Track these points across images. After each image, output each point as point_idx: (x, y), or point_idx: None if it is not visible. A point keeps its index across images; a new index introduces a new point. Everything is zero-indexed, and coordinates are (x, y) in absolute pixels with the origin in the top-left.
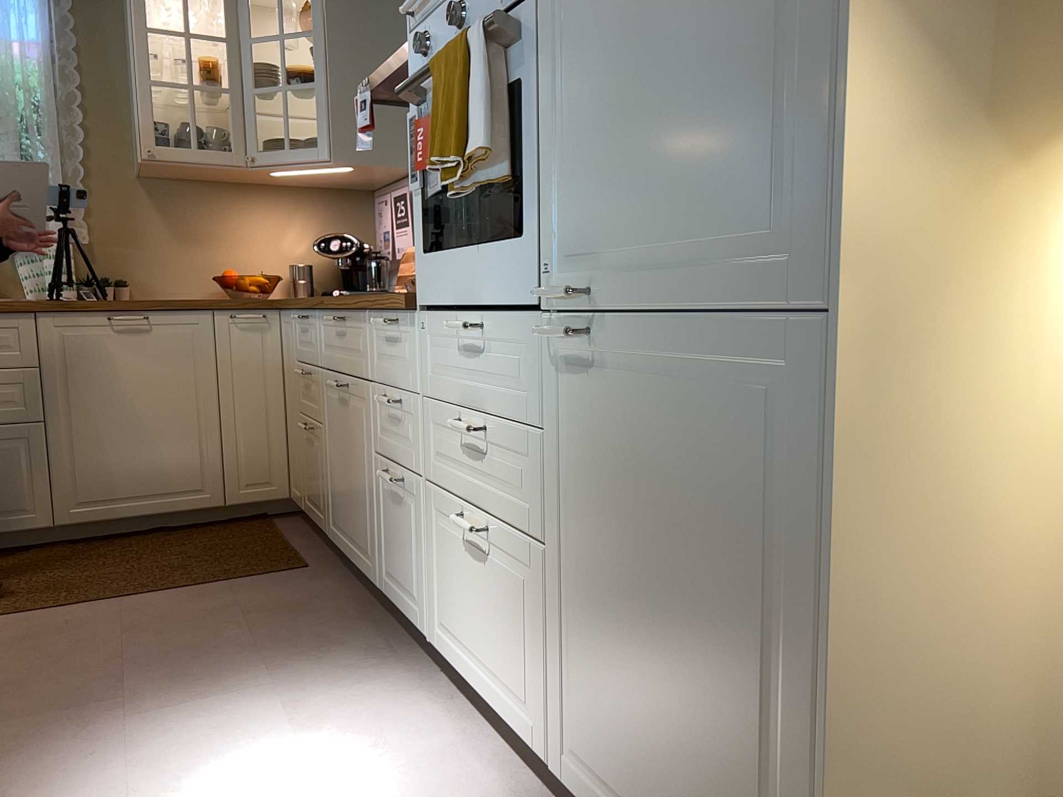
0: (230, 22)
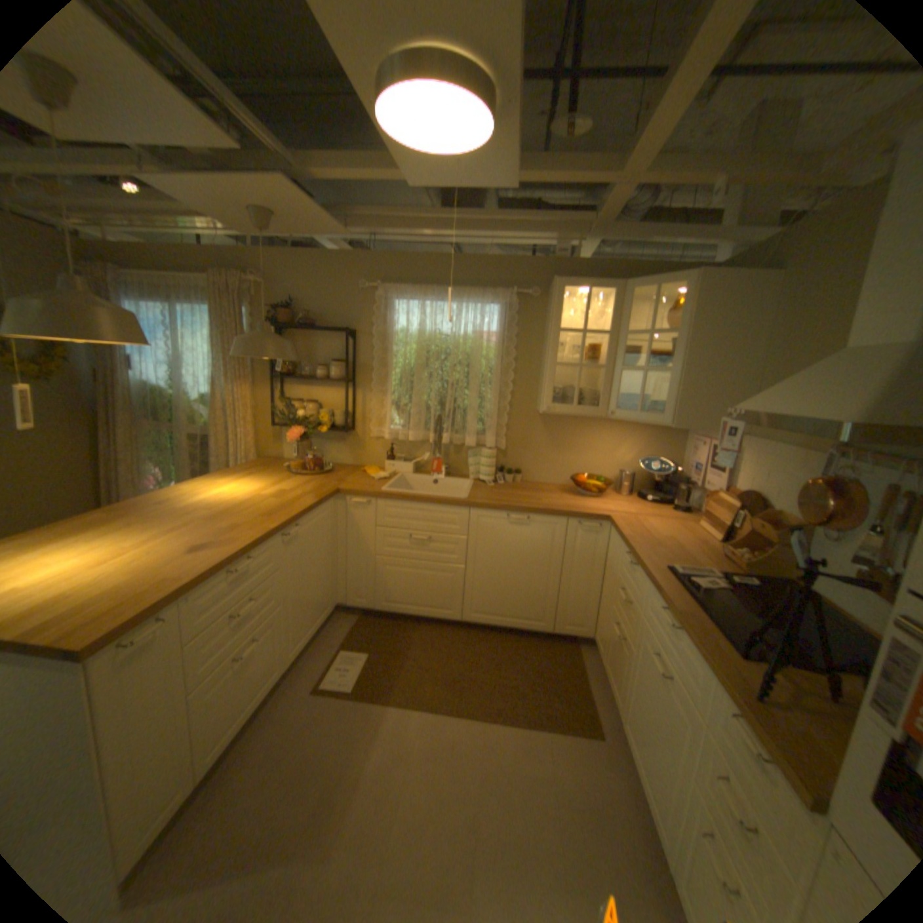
0: (614, 316)
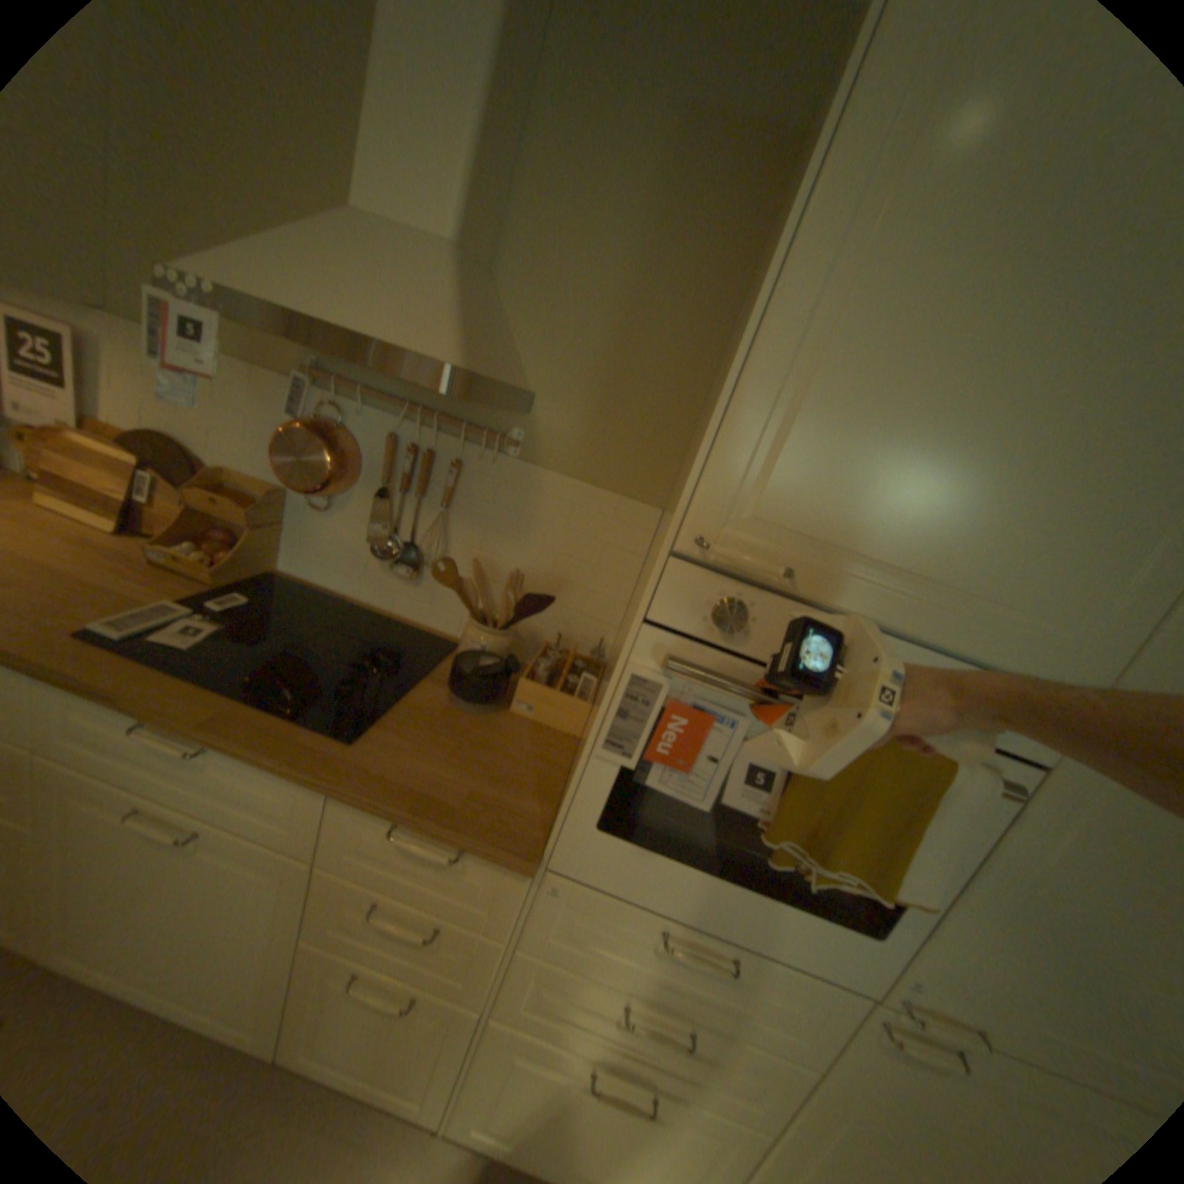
0: None
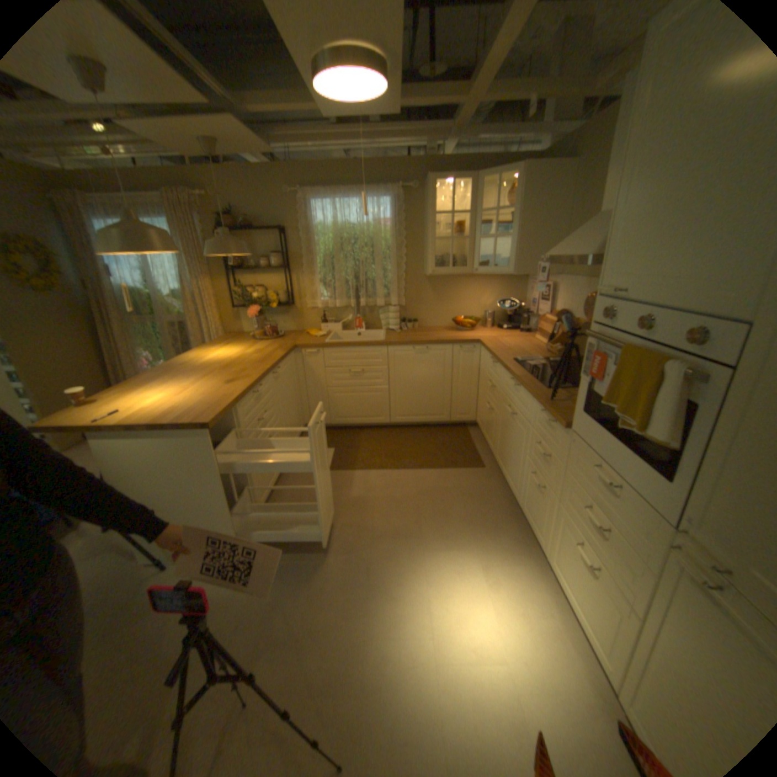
0: (471, 199)
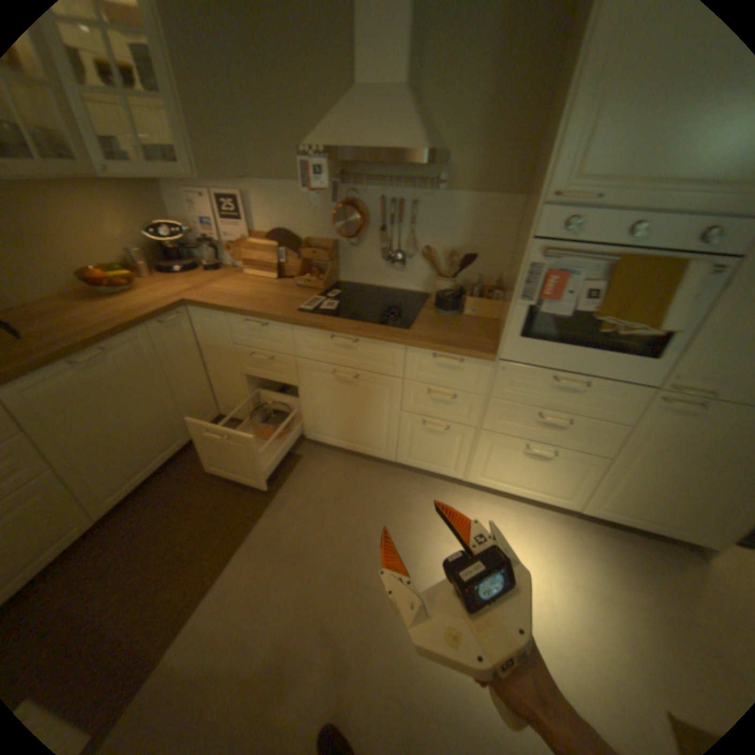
0: None
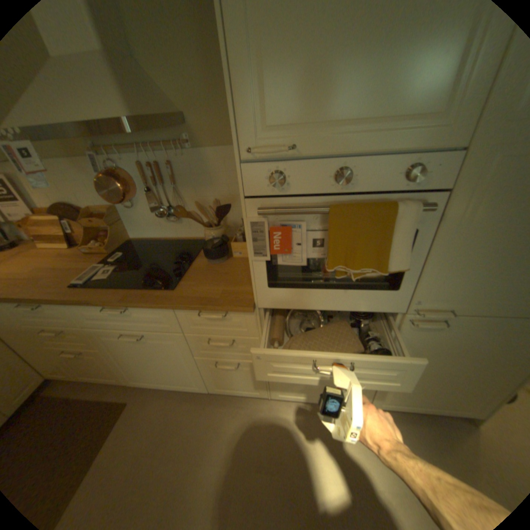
0: None
